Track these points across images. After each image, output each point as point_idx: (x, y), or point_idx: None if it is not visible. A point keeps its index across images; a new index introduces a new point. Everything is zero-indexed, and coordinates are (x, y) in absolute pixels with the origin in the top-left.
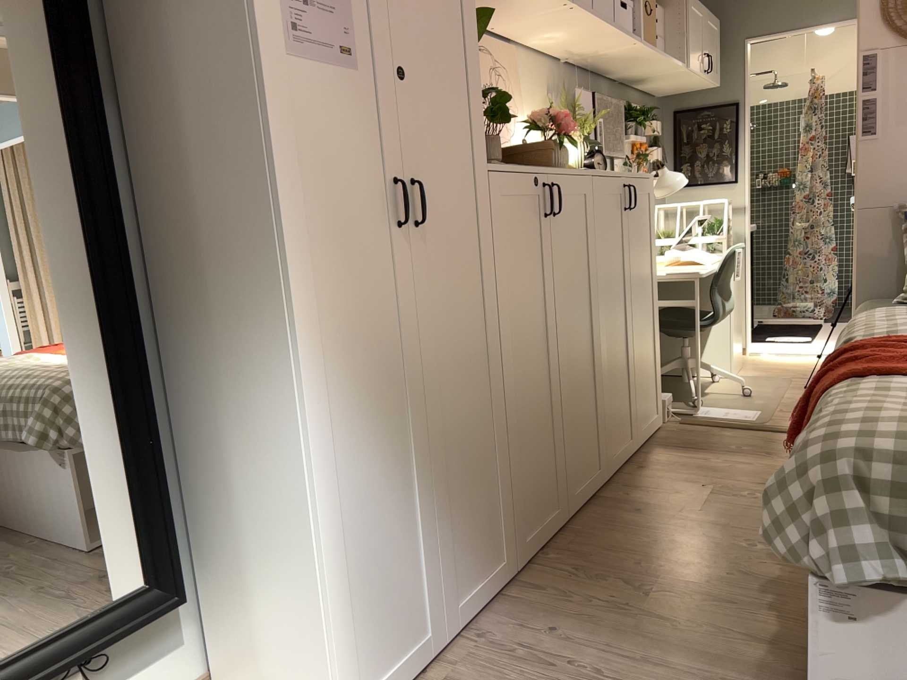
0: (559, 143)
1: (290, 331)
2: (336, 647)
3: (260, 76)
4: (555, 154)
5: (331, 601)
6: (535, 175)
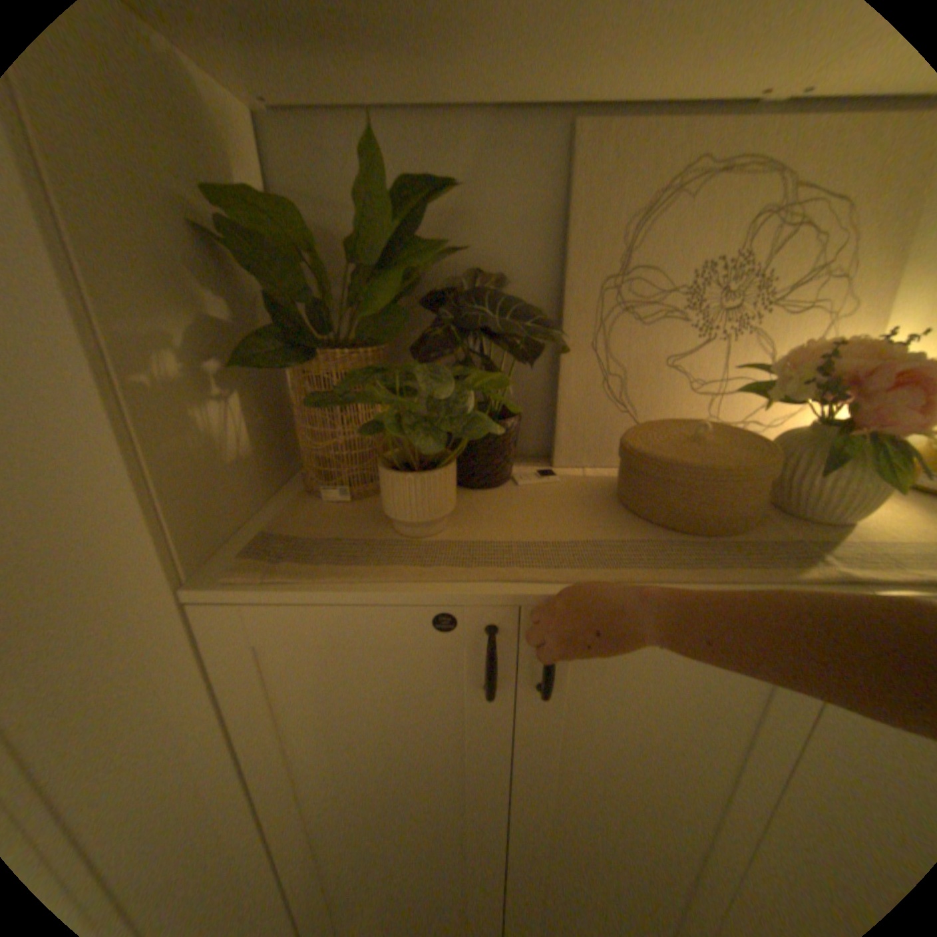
0: (850, 449)
1: None
2: None
3: None
4: (816, 474)
5: None
6: (438, 608)
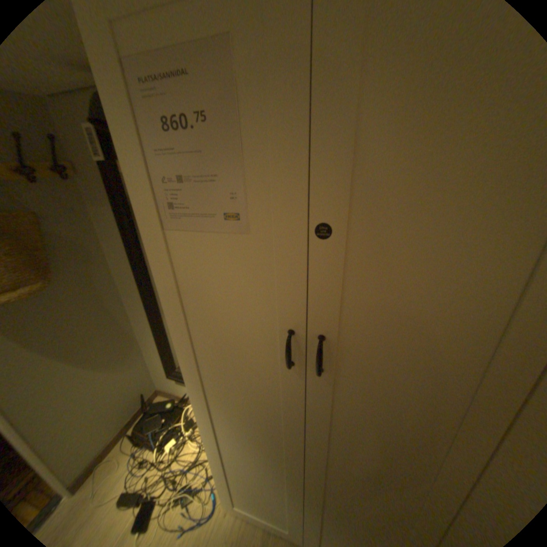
0: None
1: (185, 381)
2: (220, 487)
3: (146, 250)
4: None
5: (217, 475)
6: None
